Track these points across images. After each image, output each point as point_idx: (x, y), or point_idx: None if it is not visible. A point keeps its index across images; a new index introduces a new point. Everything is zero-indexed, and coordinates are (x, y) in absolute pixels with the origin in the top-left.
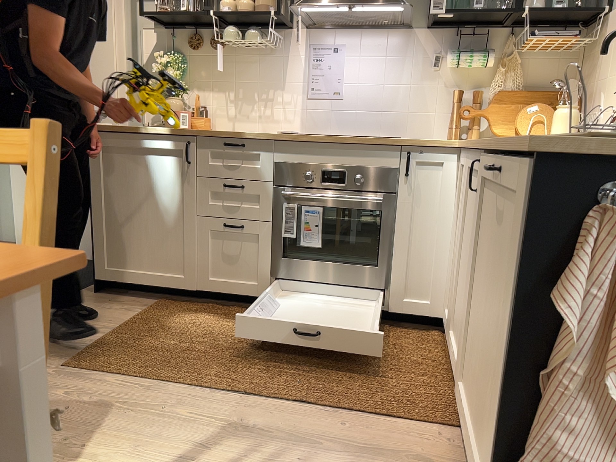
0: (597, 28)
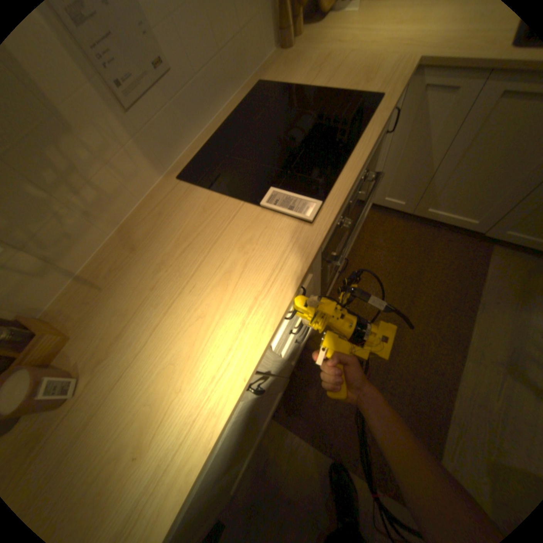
0: None
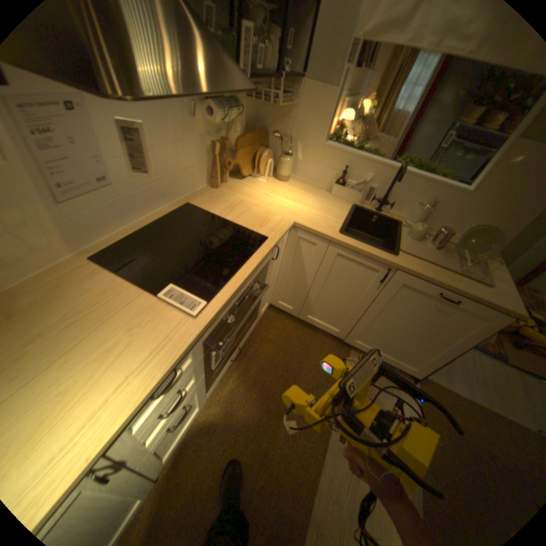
0: (285, 79)
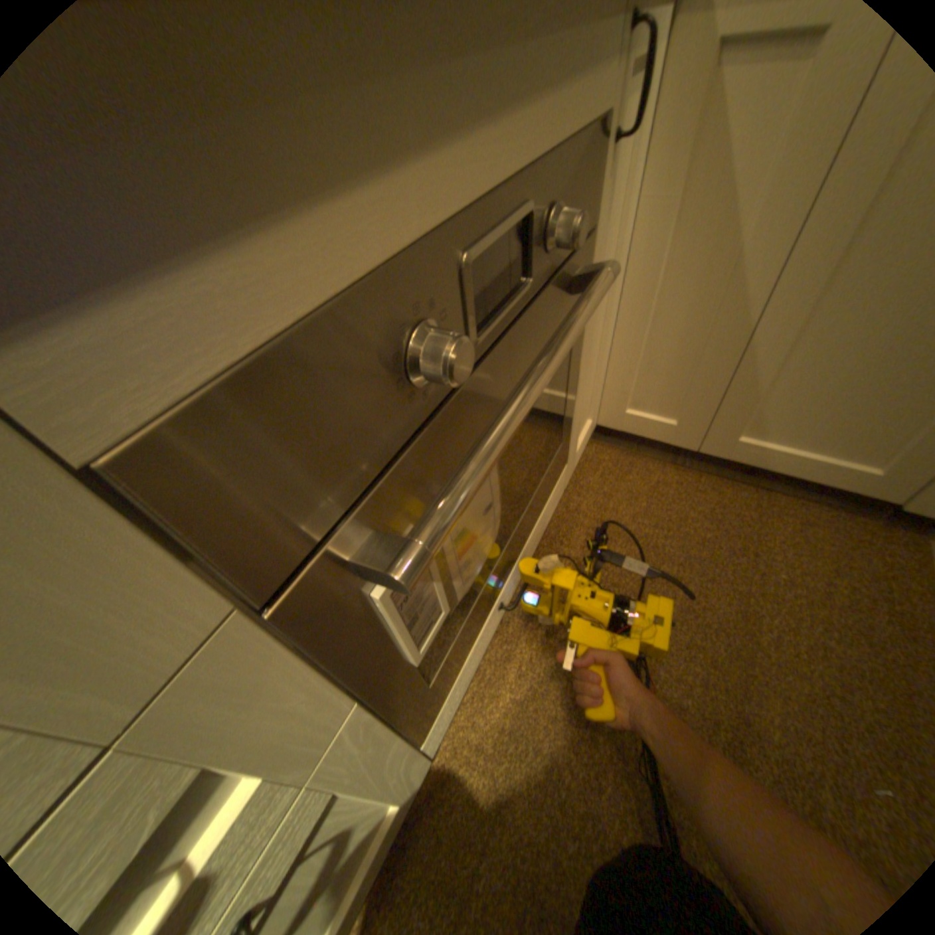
0: None
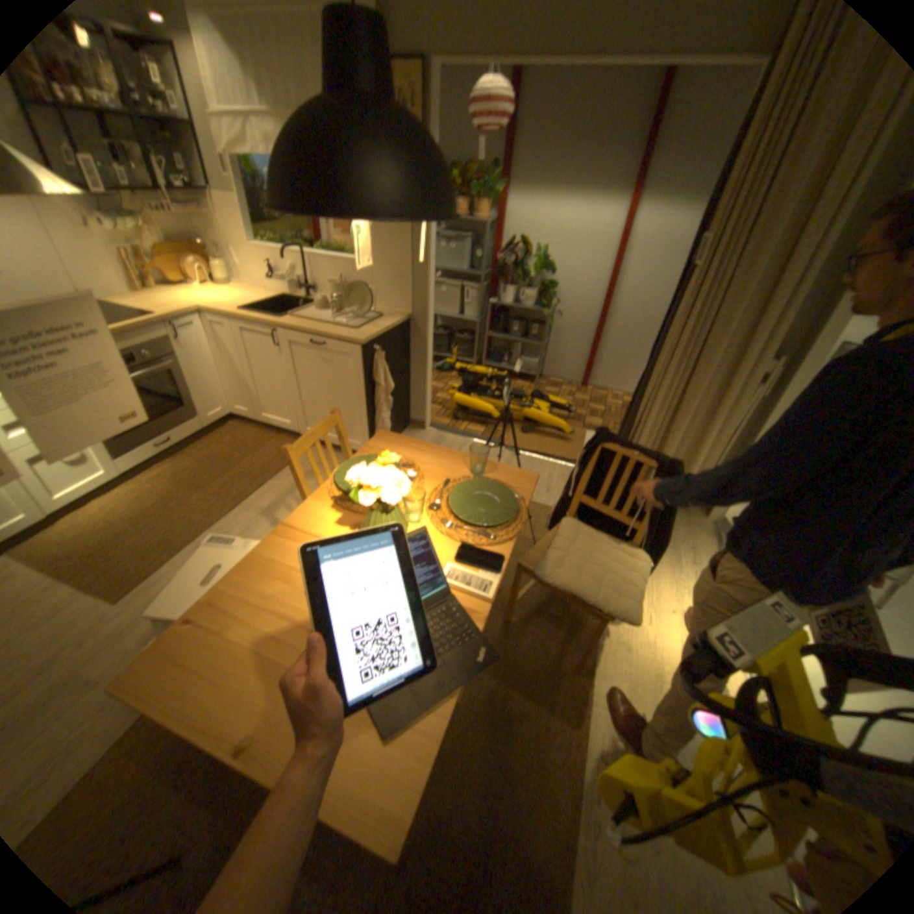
0: (199, 193)
